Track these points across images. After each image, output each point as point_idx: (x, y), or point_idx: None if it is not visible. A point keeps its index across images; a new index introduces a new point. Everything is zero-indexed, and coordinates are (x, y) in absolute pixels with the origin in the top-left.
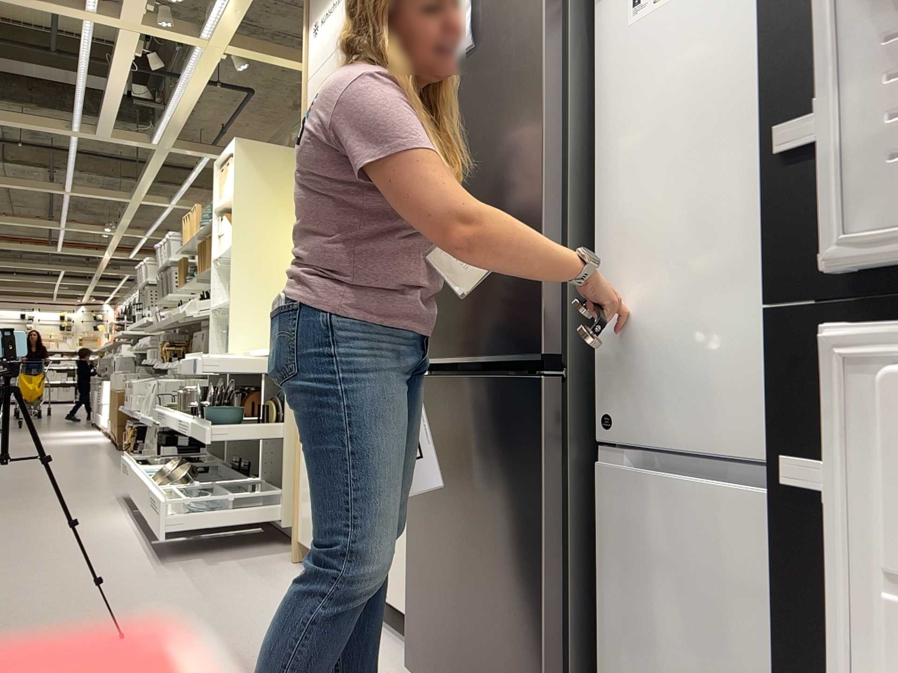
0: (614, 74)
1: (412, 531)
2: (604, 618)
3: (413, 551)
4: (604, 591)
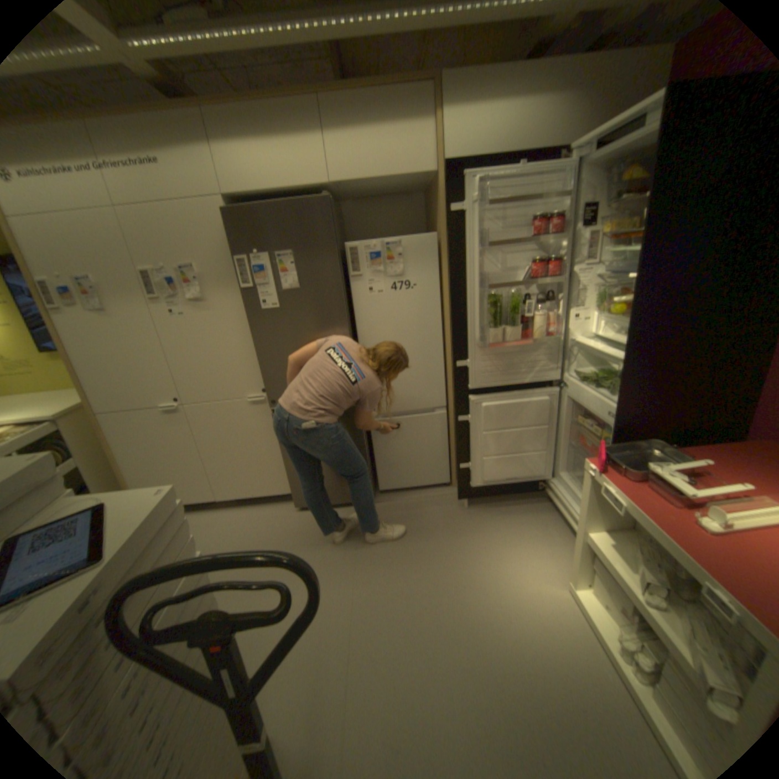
0: (362, 309)
1: (289, 465)
2: (375, 455)
3: (290, 471)
4: (374, 449)
